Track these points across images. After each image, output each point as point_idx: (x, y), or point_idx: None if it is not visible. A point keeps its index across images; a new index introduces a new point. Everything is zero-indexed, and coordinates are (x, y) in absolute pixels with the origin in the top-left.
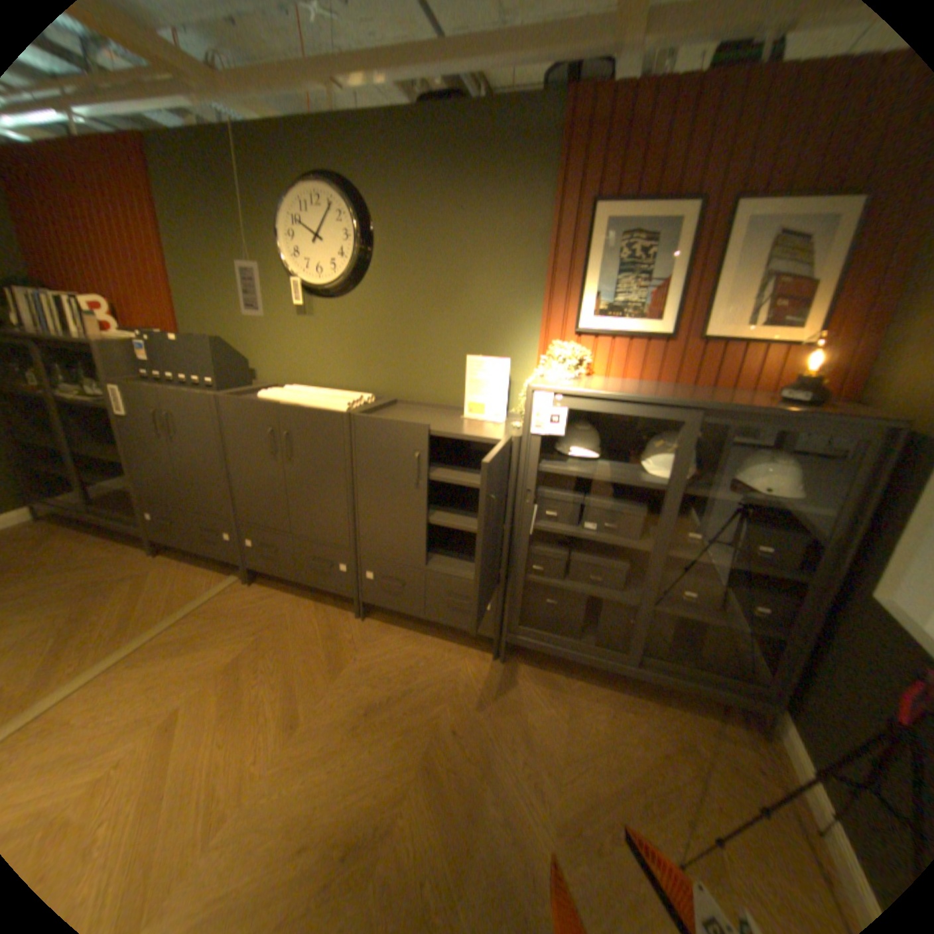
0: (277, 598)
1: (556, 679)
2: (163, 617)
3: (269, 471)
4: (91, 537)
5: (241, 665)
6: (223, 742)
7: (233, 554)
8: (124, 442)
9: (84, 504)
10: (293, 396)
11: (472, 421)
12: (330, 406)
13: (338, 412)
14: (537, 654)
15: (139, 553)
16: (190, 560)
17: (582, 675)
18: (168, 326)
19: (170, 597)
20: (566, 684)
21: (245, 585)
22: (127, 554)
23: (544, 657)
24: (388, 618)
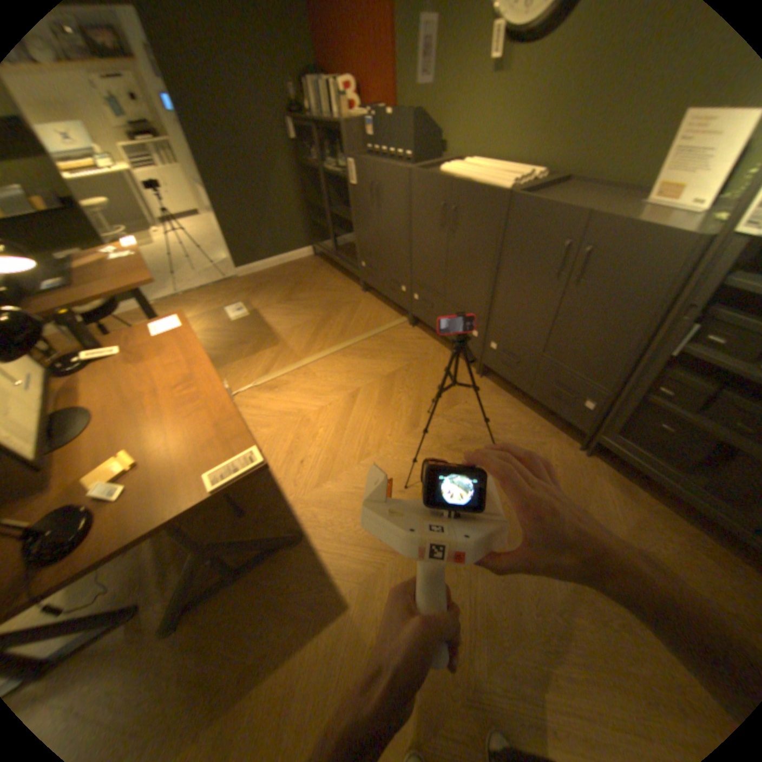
0: (428, 341)
1: (641, 493)
2: (363, 333)
3: (437, 241)
4: (337, 271)
5: (396, 377)
6: (378, 416)
7: (406, 302)
8: (354, 206)
9: (335, 249)
10: (469, 169)
11: (659, 206)
12: (498, 180)
13: (503, 188)
14: (631, 465)
15: (358, 288)
16: (383, 300)
17: (675, 504)
18: (390, 99)
19: (368, 321)
20: (650, 502)
21: (410, 326)
22: (352, 287)
23: (638, 470)
24: (502, 382)
